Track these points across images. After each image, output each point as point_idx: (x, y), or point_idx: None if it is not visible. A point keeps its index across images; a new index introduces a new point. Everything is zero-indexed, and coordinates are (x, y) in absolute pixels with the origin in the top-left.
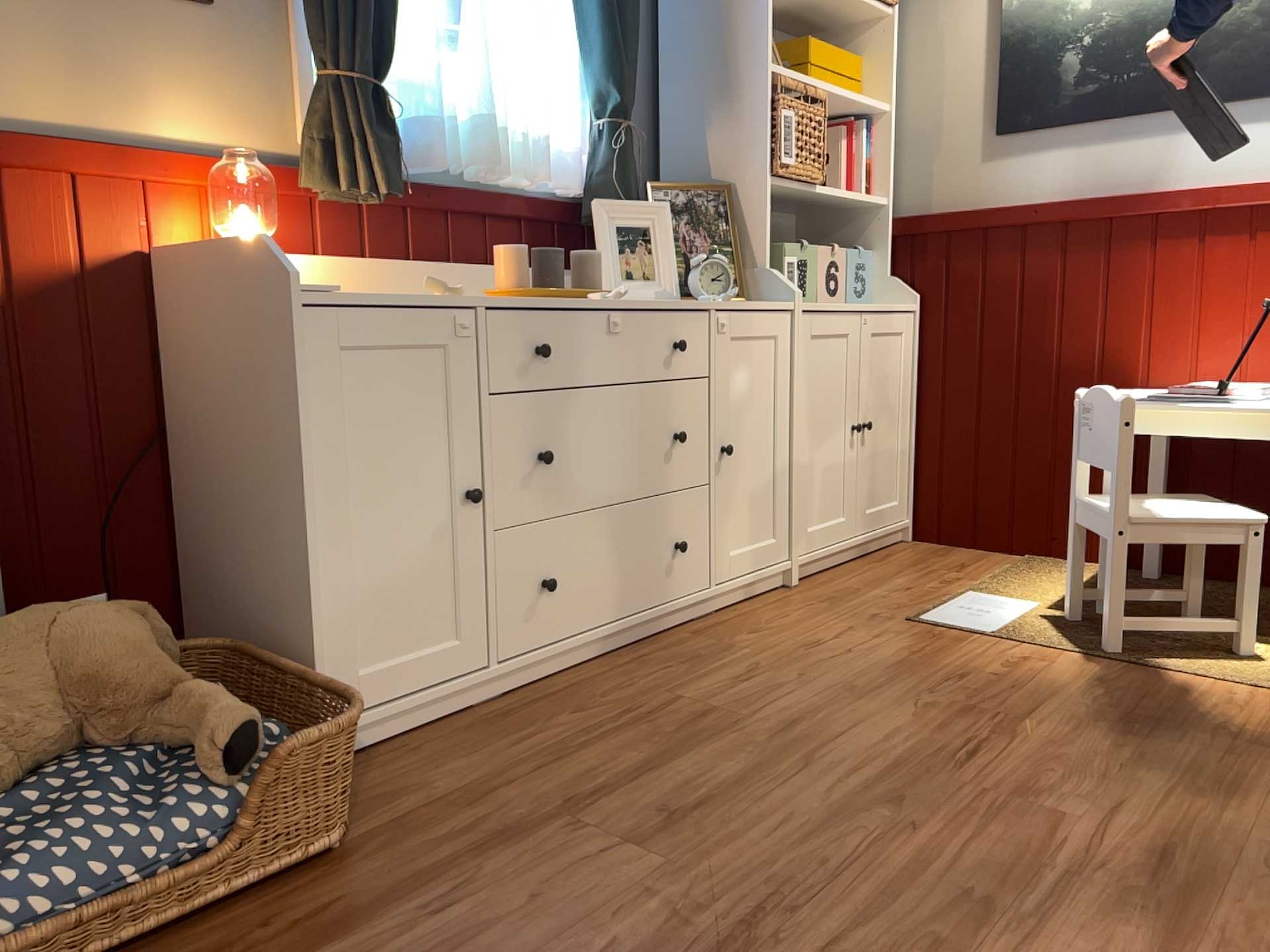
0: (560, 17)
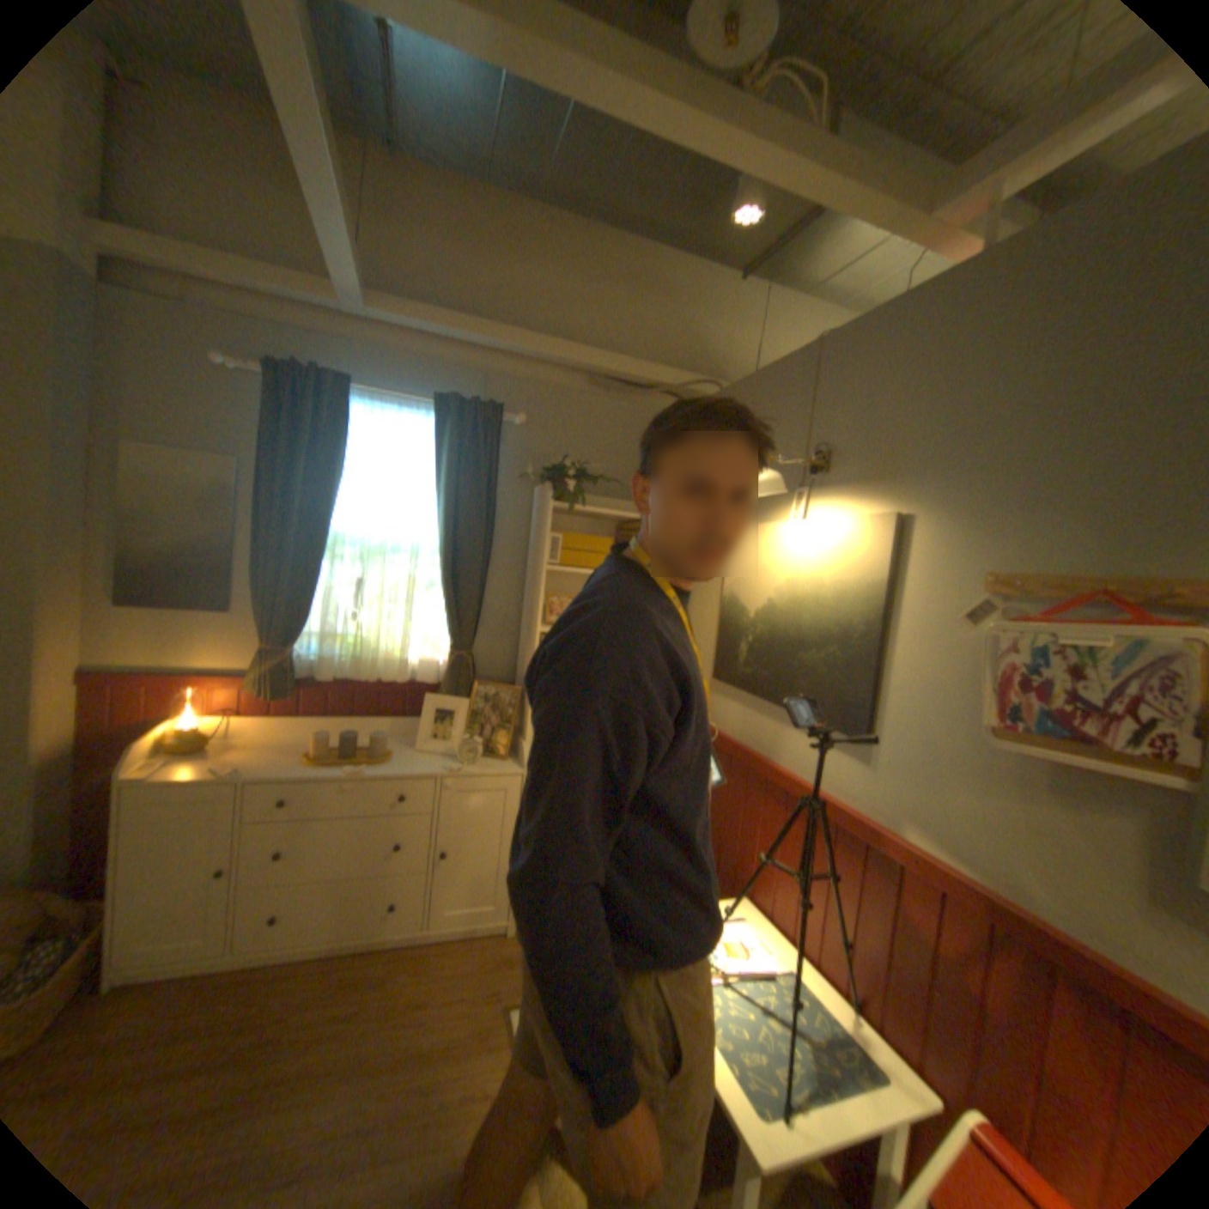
0: (438, 596)
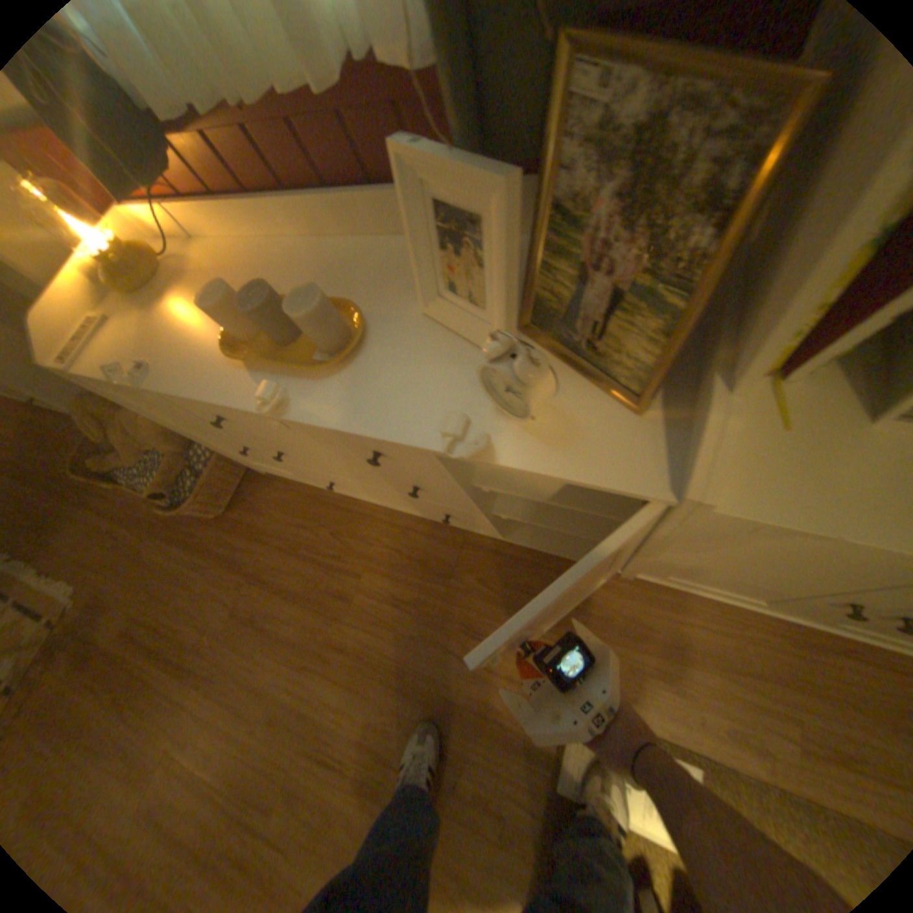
0: None
